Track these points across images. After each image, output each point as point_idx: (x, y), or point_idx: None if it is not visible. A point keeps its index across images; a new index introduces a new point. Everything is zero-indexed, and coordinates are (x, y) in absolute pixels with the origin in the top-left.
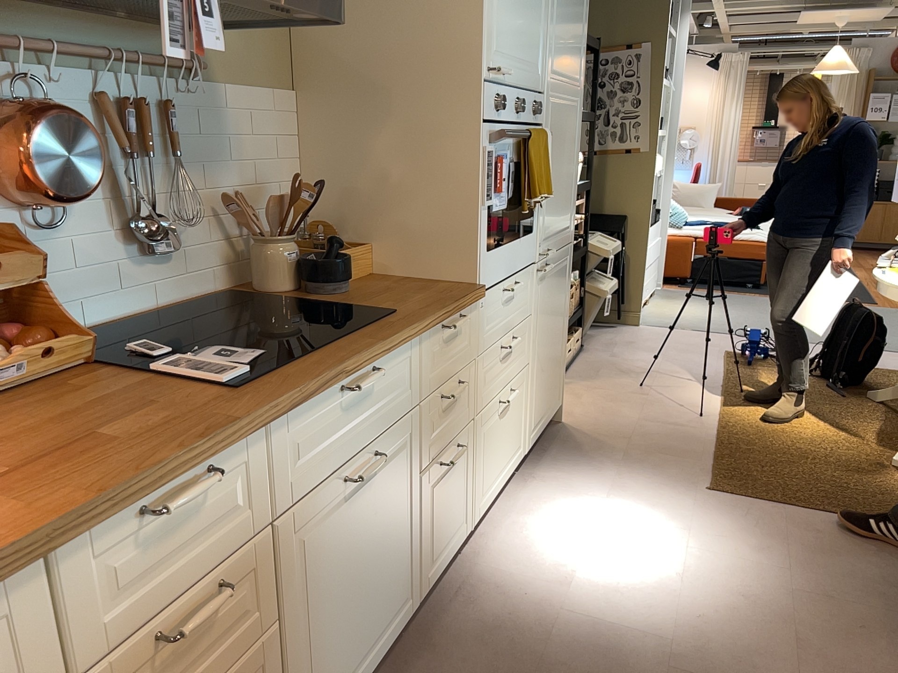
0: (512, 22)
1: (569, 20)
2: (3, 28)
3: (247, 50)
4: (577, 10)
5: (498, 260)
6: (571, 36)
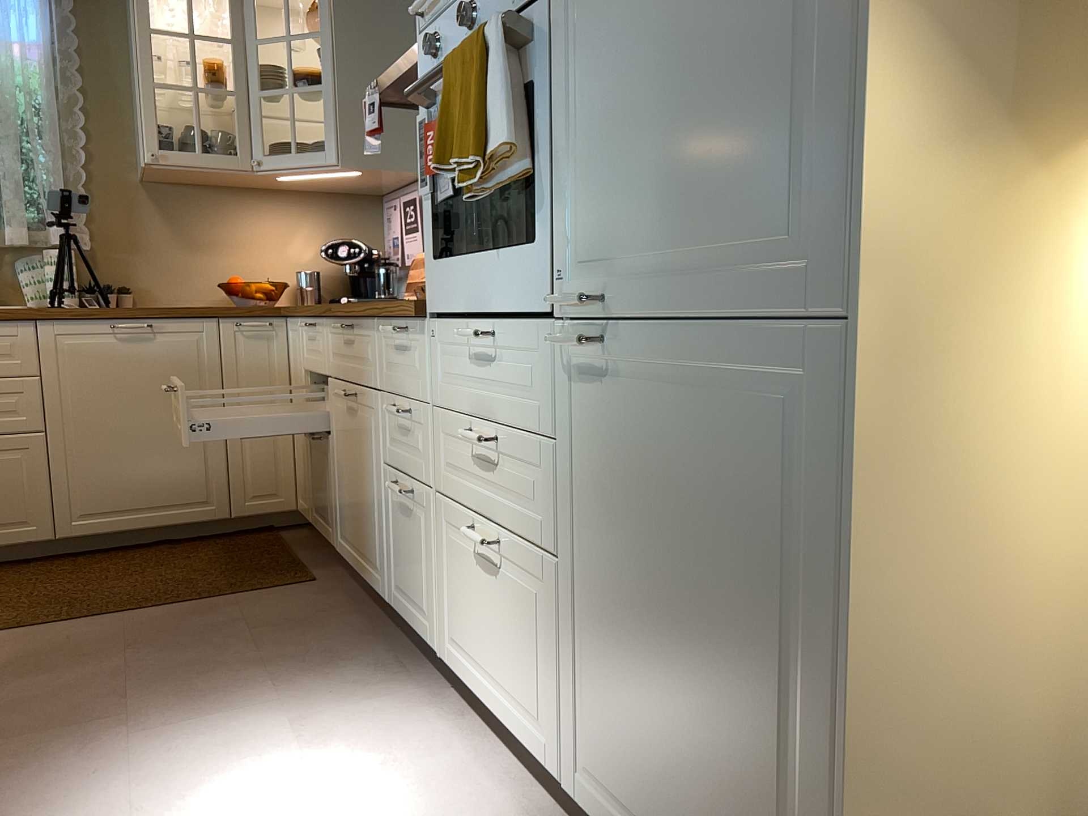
0: None
1: None
2: None
3: None
4: None
5: (453, 278)
6: None
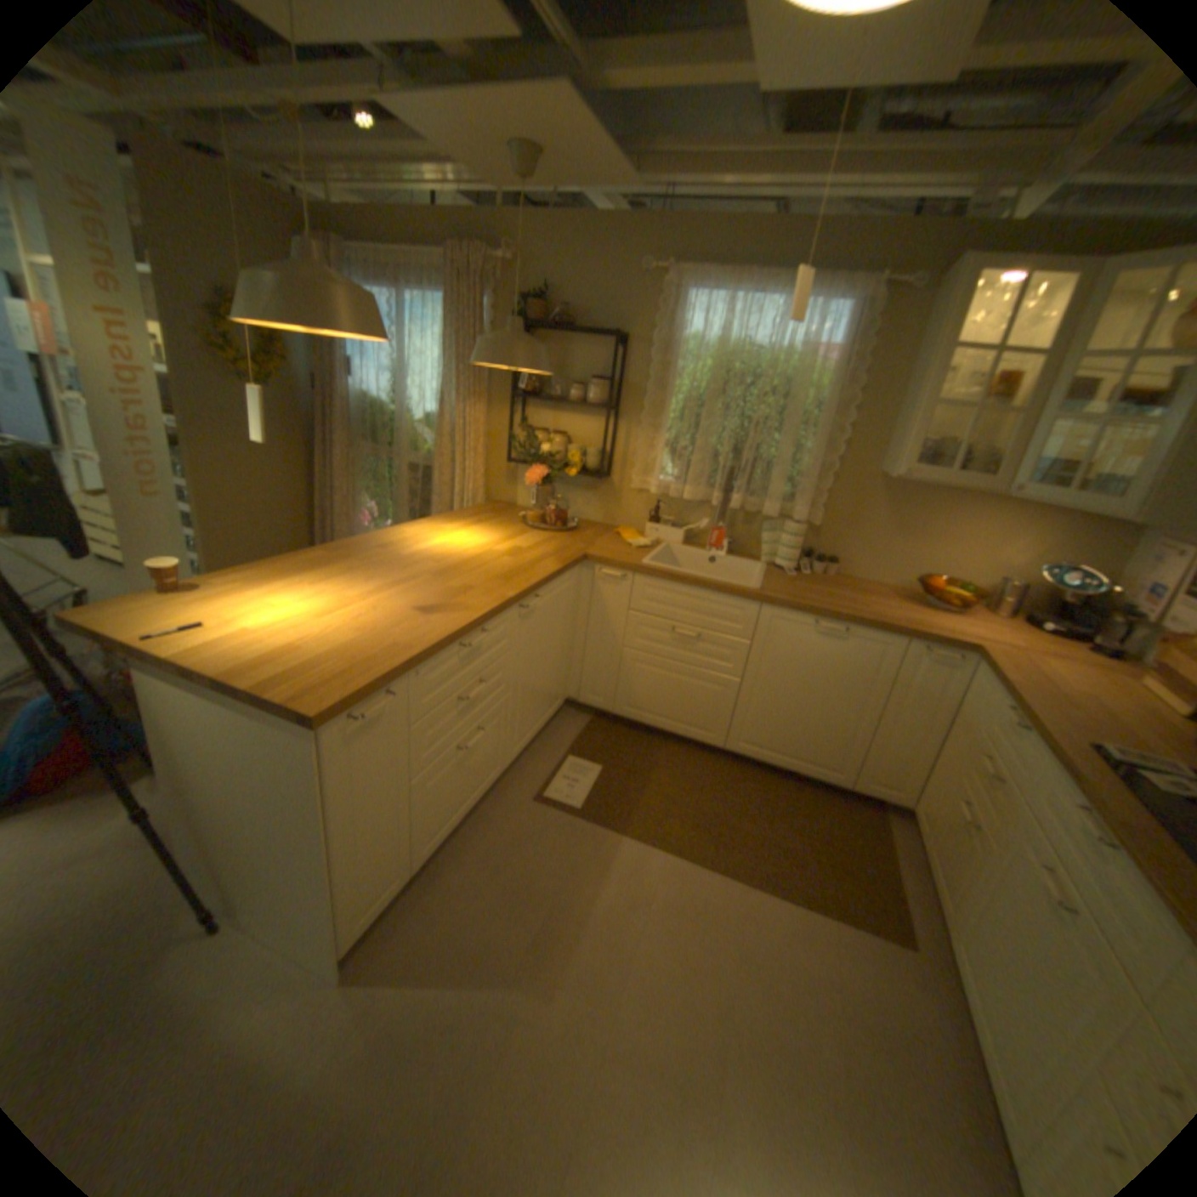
0: None
1: None
2: None
3: None
4: None
5: None
6: None
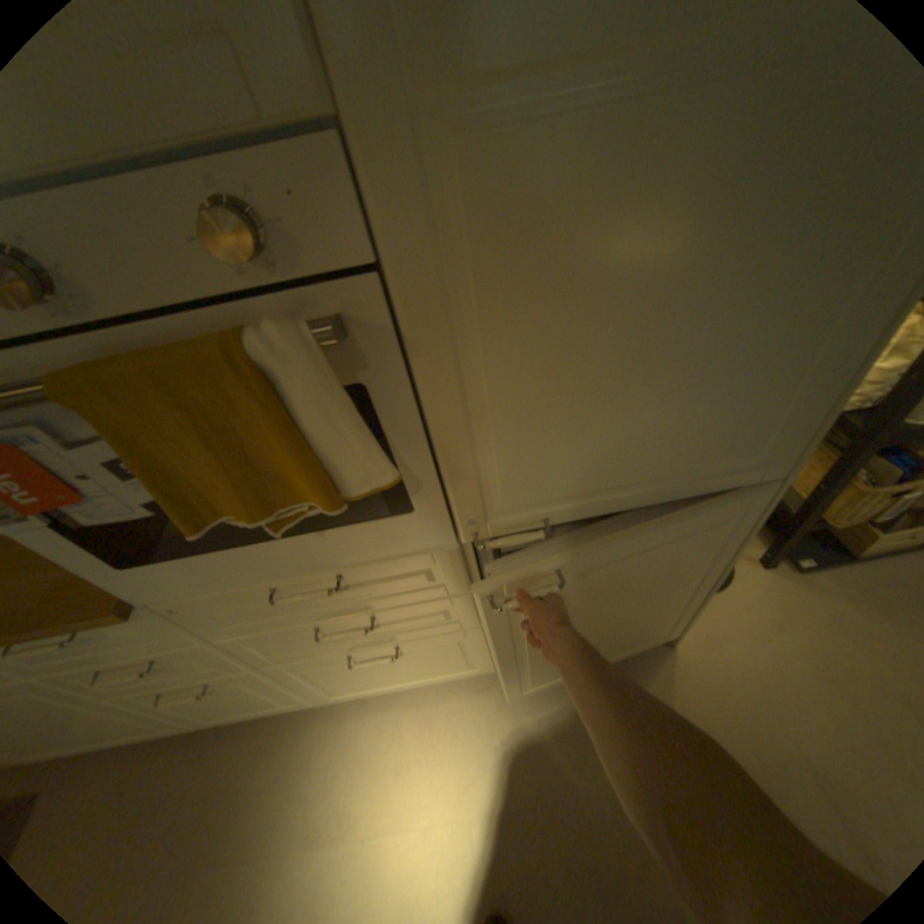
0: None
1: None
2: None
3: None
4: None
5: (193, 572)
6: None
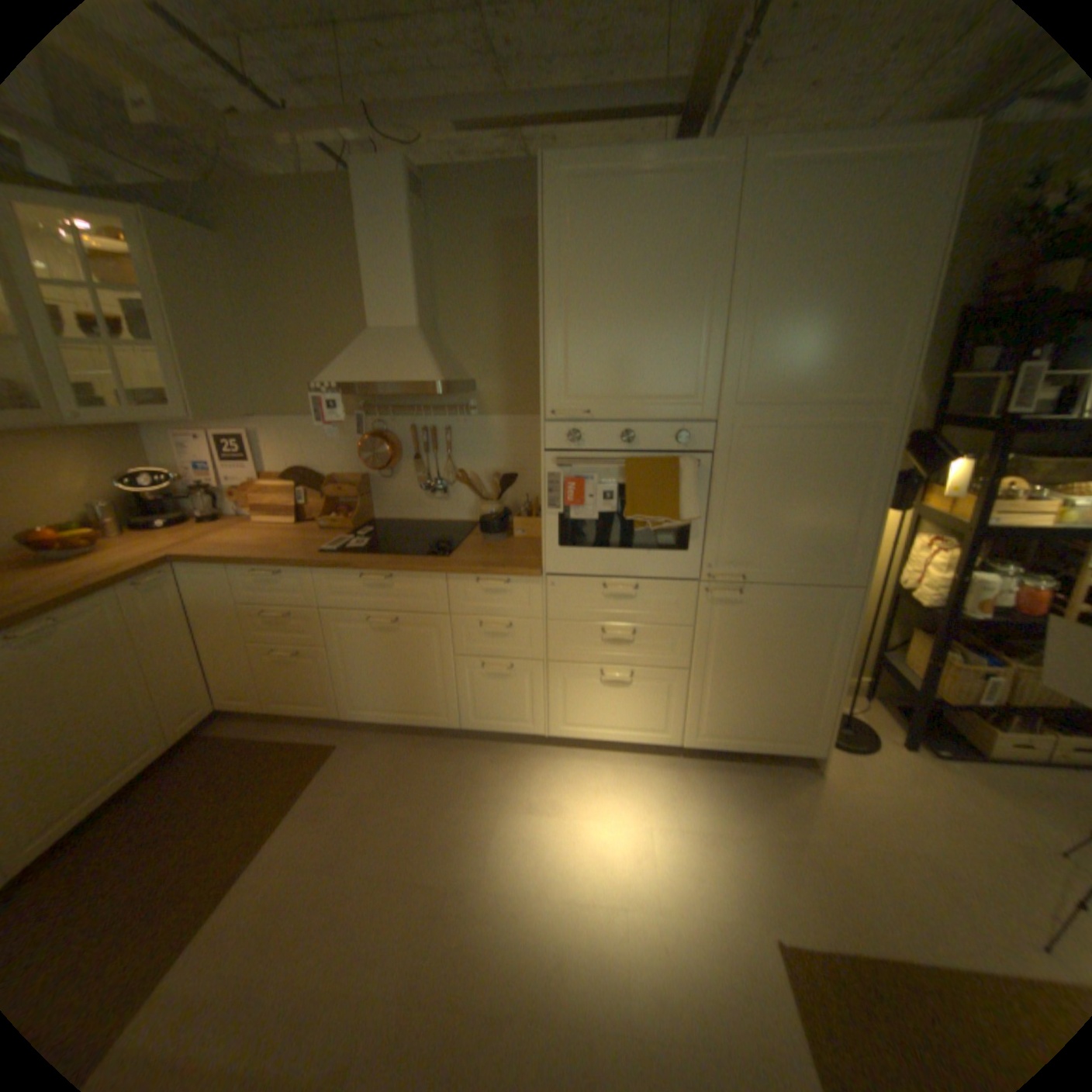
0: (604, 367)
1: (815, 329)
2: (377, 404)
3: (513, 395)
4: (854, 311)
5: (584, 559)
6: (830, 346)
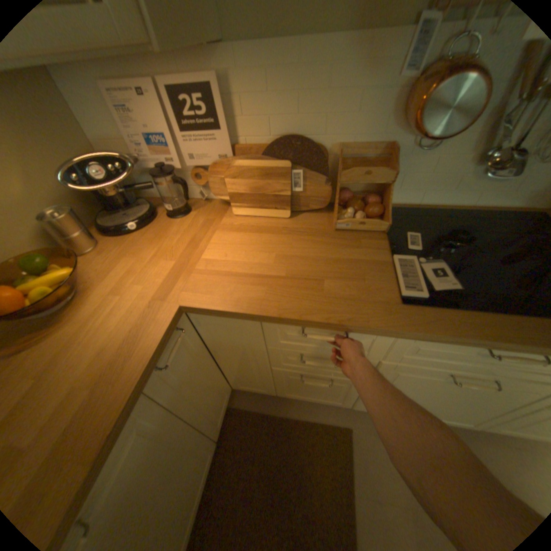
0: None
1: None
2: None
3: None
4: None
5: None
6: None
